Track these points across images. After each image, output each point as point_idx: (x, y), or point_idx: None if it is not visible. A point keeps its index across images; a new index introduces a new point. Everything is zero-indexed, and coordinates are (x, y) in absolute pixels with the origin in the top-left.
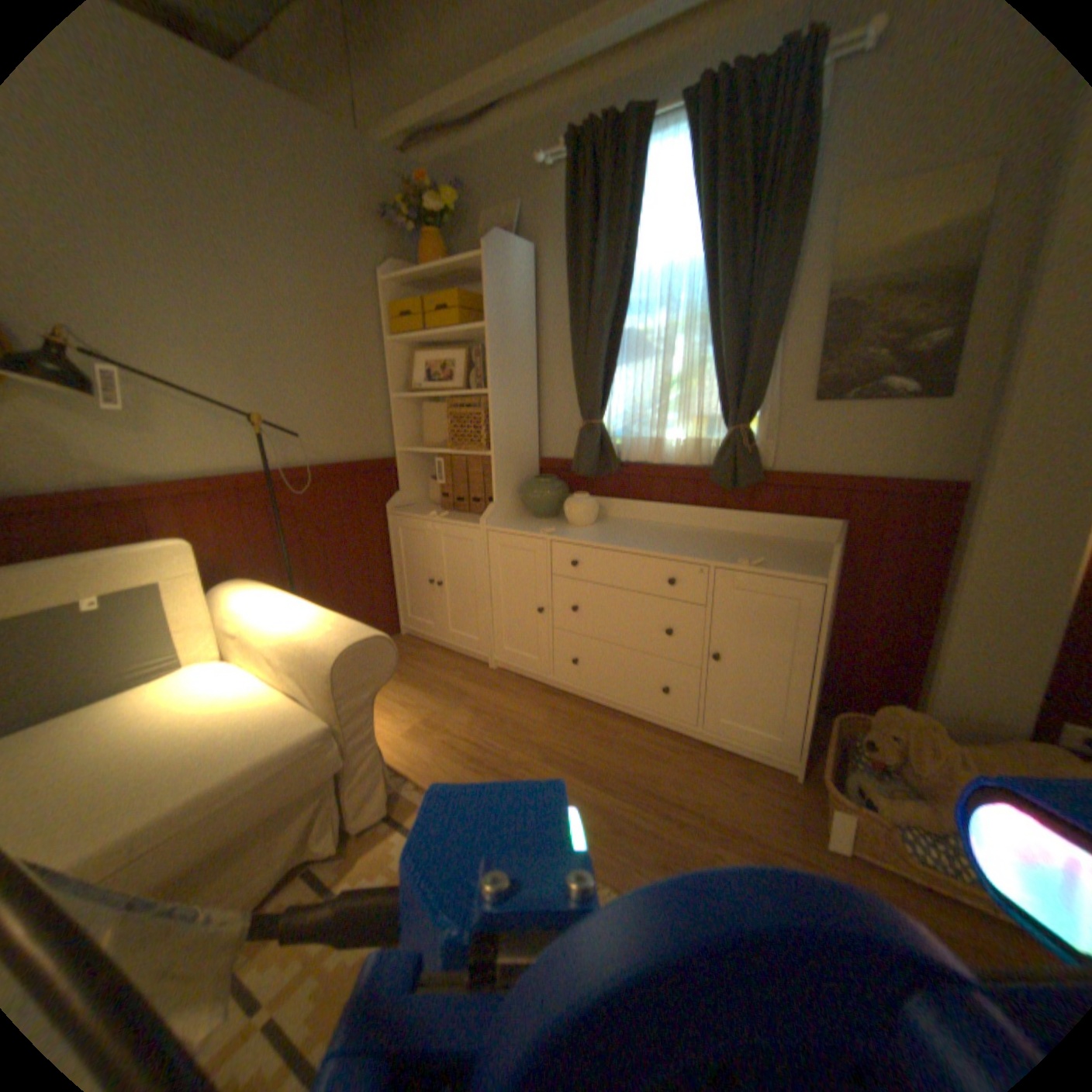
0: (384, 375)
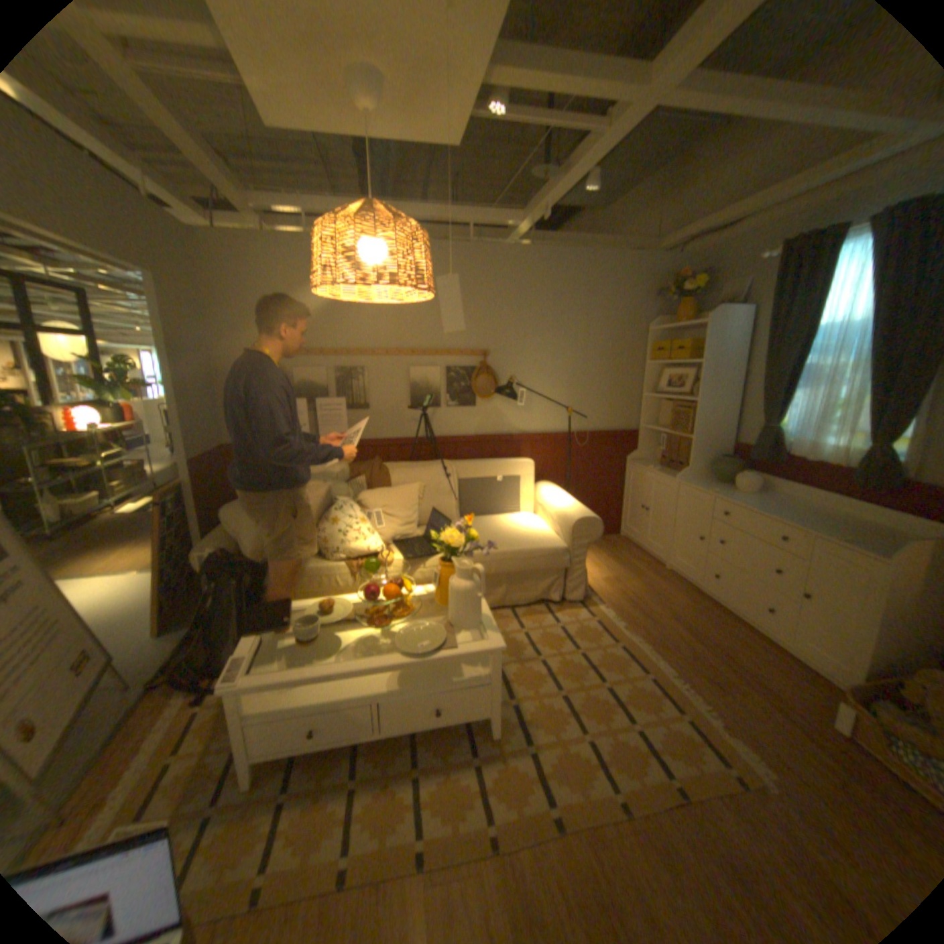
0: (641, 382)
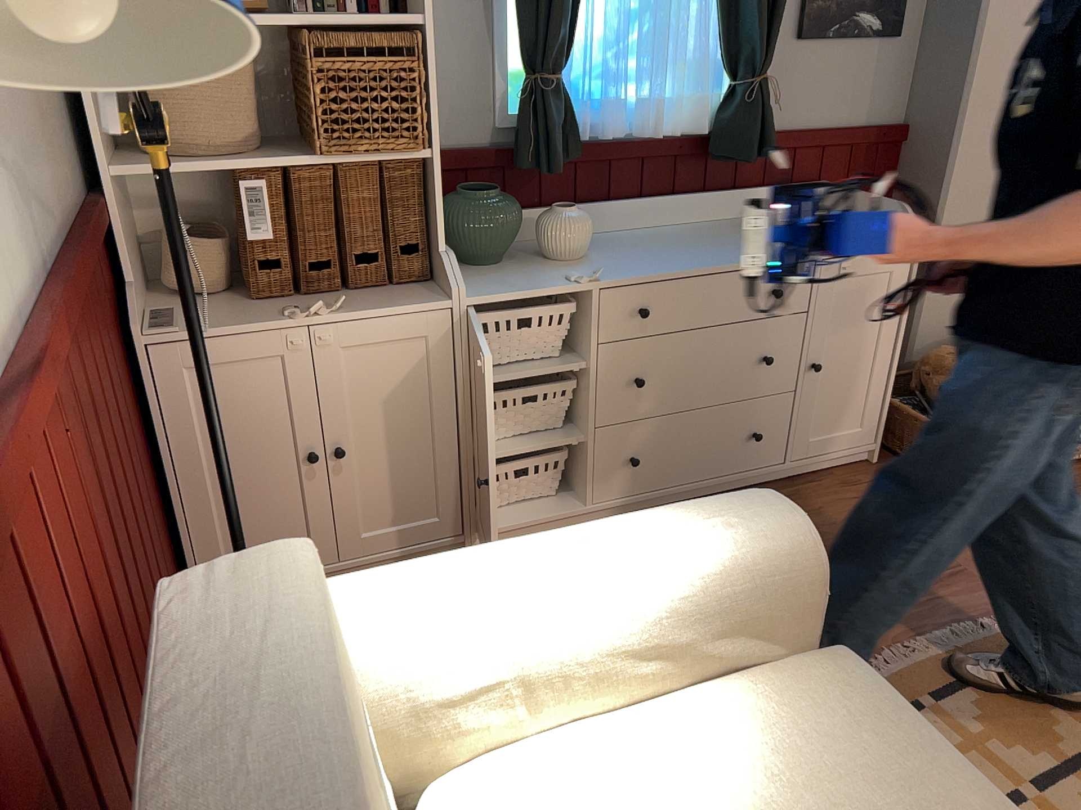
0: None
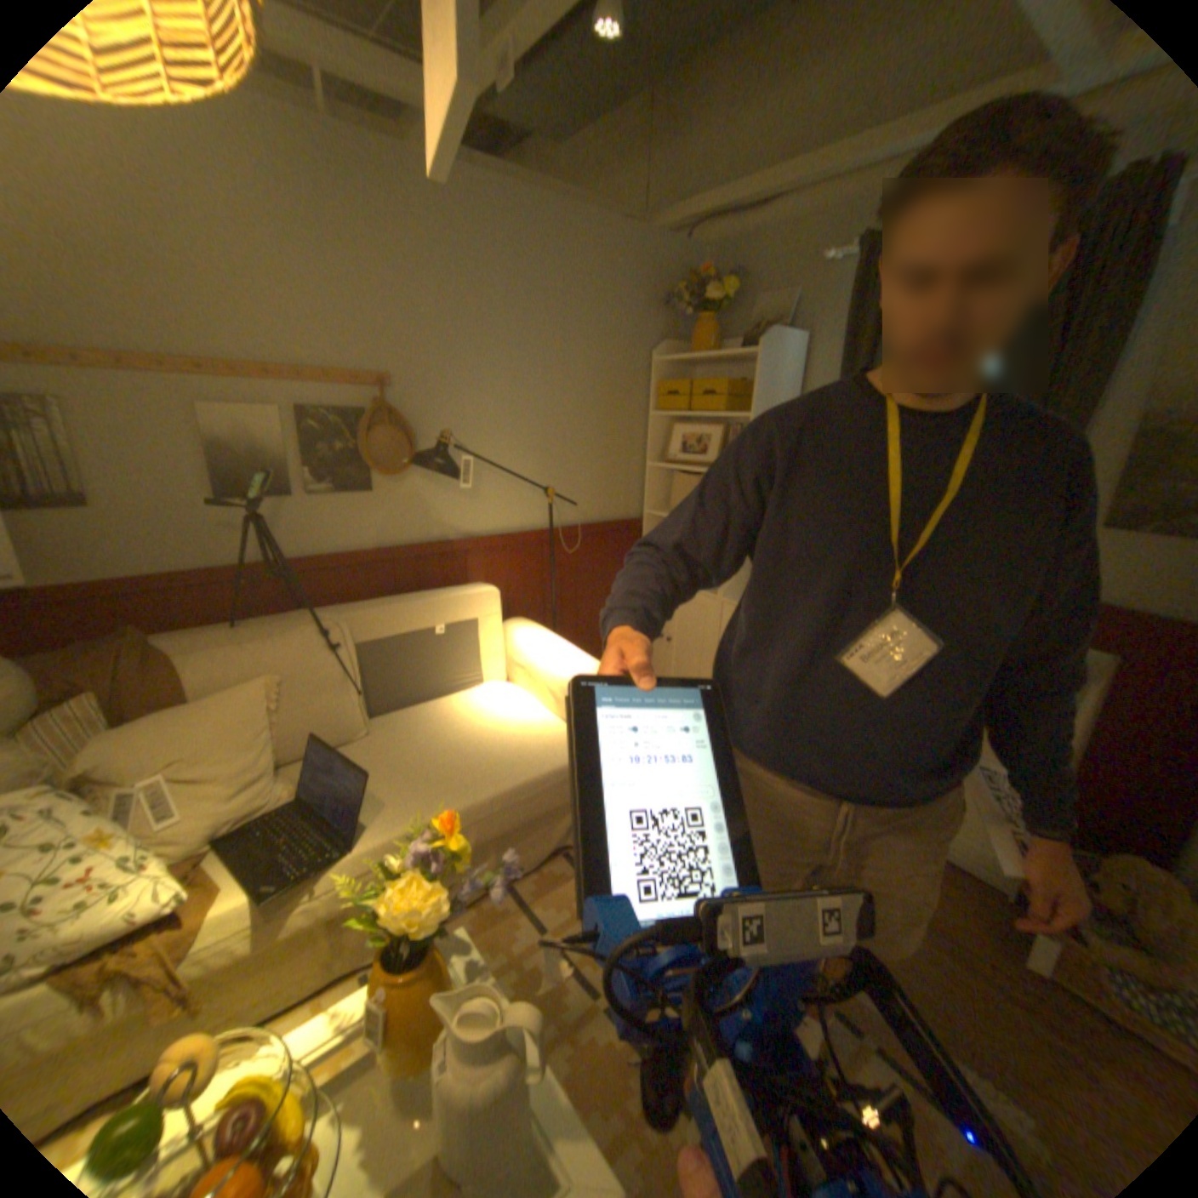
0: (644, 445)
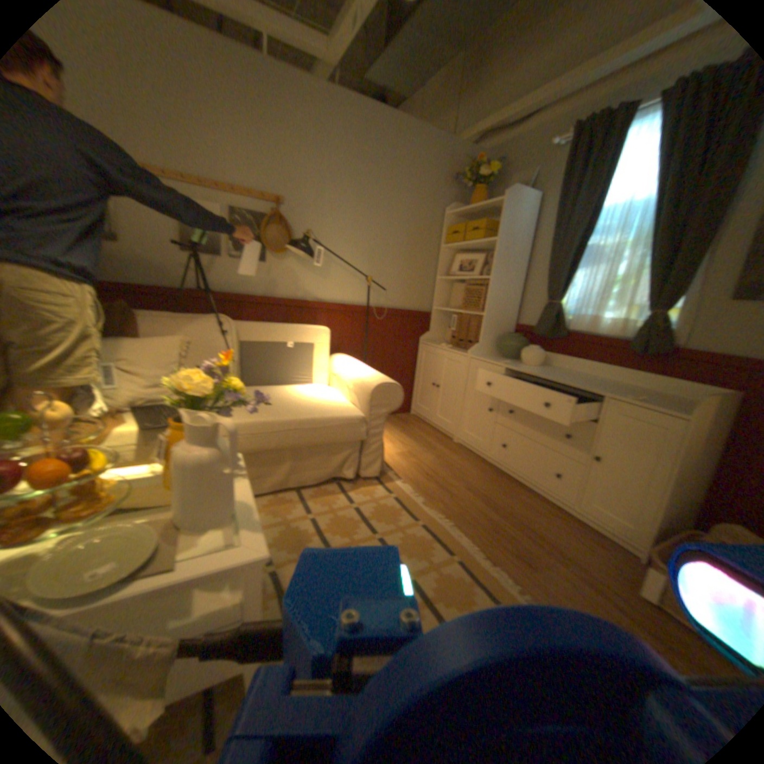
0: (435, 266)
